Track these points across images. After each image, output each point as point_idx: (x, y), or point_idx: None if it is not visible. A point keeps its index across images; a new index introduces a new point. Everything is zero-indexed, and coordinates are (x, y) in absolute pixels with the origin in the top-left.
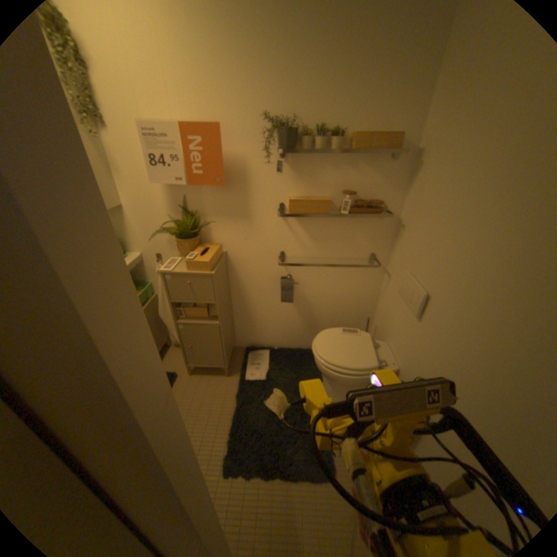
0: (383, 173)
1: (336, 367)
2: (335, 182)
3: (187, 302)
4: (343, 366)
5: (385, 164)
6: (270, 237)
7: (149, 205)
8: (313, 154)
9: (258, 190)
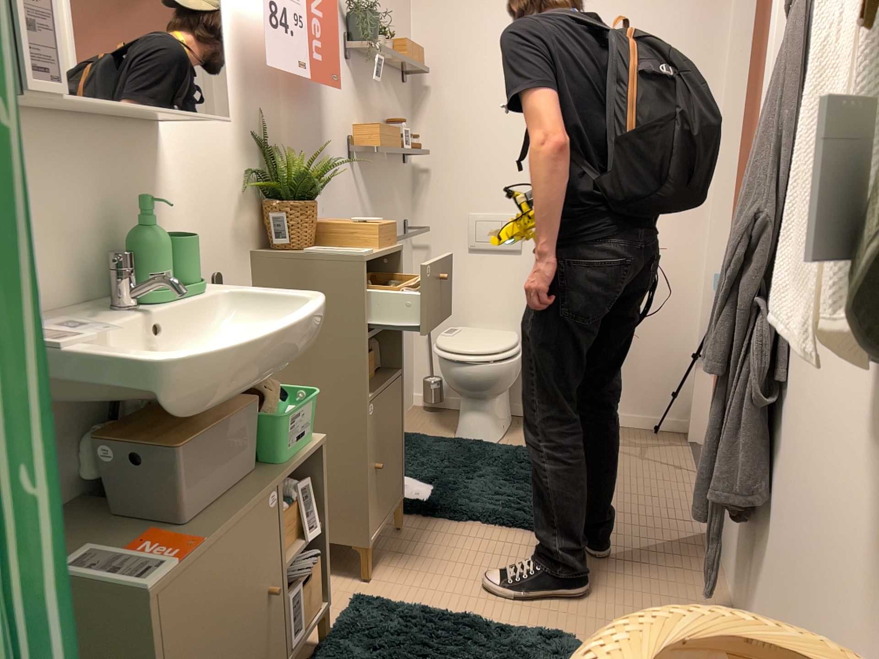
0: (400, 102)
1: (511, 350)
2: (379, 109)
3: (381, 330)
4: (512, 345)
5: (400, 91)
6: (344, 203)
7: (212, 129)
8: (365, 64)
9: (332, 112)
